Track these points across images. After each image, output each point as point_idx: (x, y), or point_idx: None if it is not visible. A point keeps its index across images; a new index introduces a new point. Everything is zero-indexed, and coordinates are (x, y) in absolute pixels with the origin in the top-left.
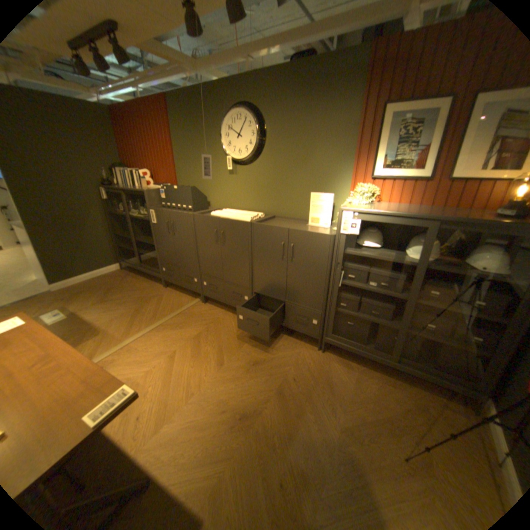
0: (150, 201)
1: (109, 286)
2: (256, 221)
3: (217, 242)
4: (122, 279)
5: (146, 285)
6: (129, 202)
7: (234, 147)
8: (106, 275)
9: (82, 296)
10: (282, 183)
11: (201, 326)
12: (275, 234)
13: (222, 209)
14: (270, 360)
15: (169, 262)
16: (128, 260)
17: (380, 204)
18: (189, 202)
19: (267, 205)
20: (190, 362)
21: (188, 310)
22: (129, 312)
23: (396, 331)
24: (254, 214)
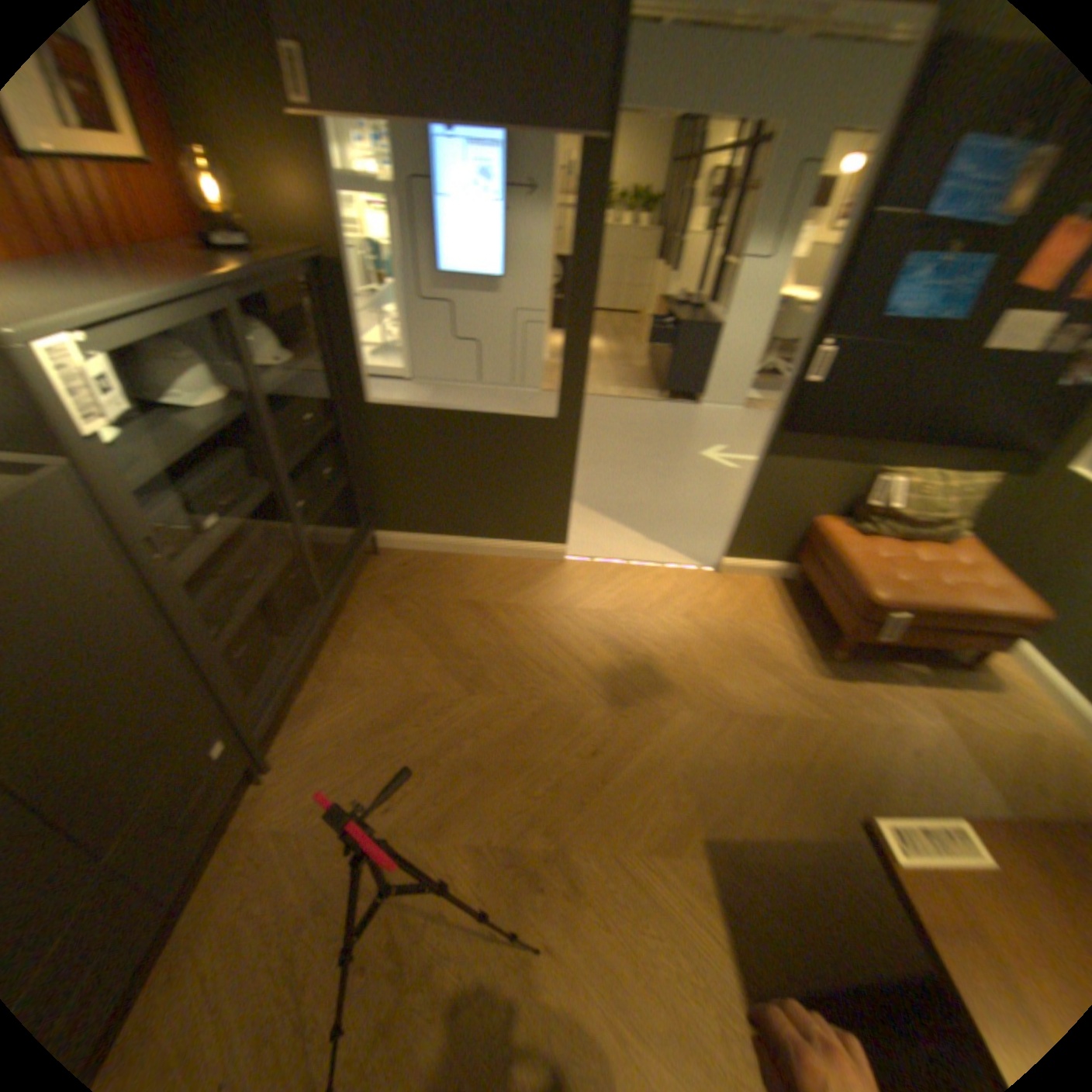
0: None
1: None
2: None
3: None
4: None
5: None
6: None
7: None
8: None
9: None
10: None
11: None
12: None
13: None
14: (322, 916)
15: None
16: None
17: None
18: None
19: None
20: None
21: None
22: None
23: (282, 562)
24: None
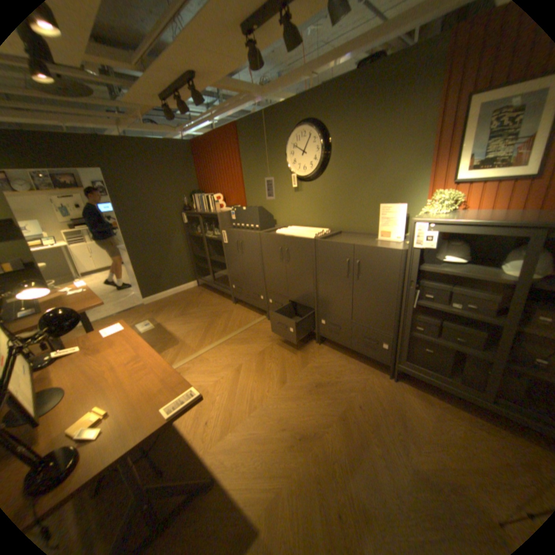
0: (222, 223)
1: (188, 301)
2: (321, 237)
3: (282, 260)
4: (199, 296)
5: (218, 301)
6: (205, 225)
7: (299, 164)
8: (186, 292)
9: (167, 310)
10: (349, 196)
11: (266, 343)
12: (340, 250)
13: (288, 227)
14: (334, 384)
15: (238, 280)
16: (204, 278)
17: (466, 211)
18: (256, 222)
19: (333, 221)
20: (254, 377)
21: (255, 326)
22: (203, 326)
23: (490, 364)
24: (318, 230)
